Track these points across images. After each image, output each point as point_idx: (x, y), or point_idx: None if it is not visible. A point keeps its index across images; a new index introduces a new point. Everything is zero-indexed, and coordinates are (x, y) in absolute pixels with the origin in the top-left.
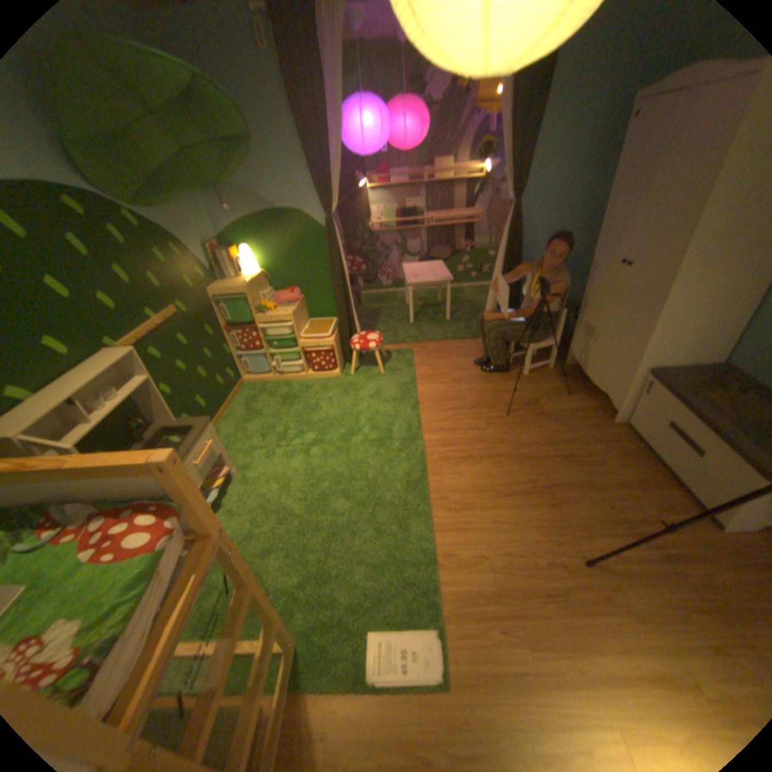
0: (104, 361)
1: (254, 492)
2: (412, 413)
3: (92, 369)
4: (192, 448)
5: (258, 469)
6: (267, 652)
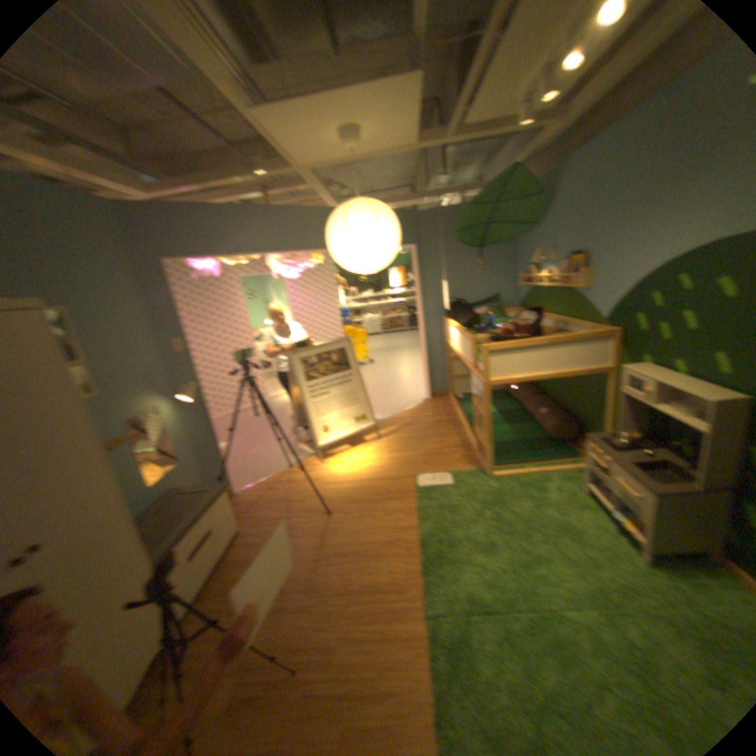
0: (698, 391)
1: (597, 550)
2: (440, 687)
3: (687, 387)
4: (626, 474)
5: (622, 575)
6: (482, 444)
